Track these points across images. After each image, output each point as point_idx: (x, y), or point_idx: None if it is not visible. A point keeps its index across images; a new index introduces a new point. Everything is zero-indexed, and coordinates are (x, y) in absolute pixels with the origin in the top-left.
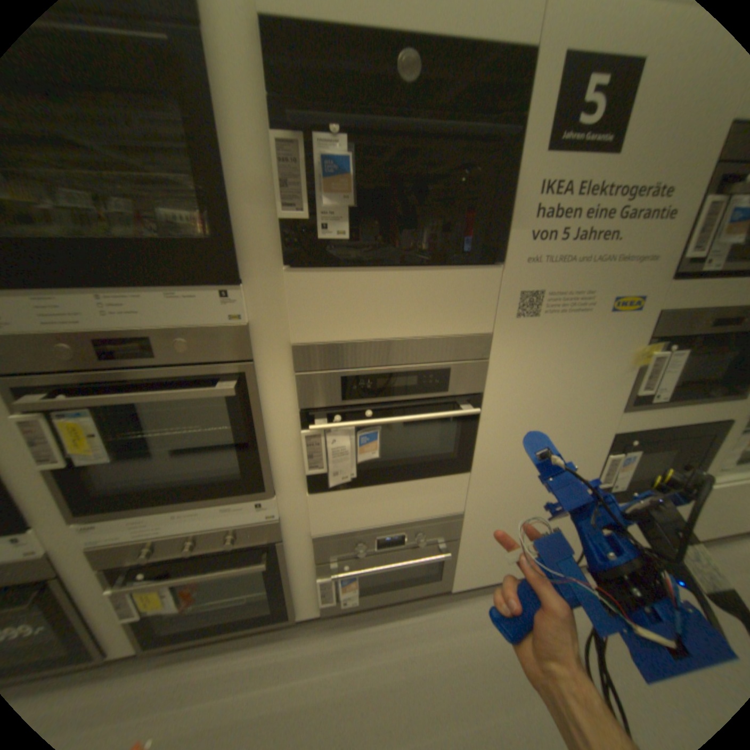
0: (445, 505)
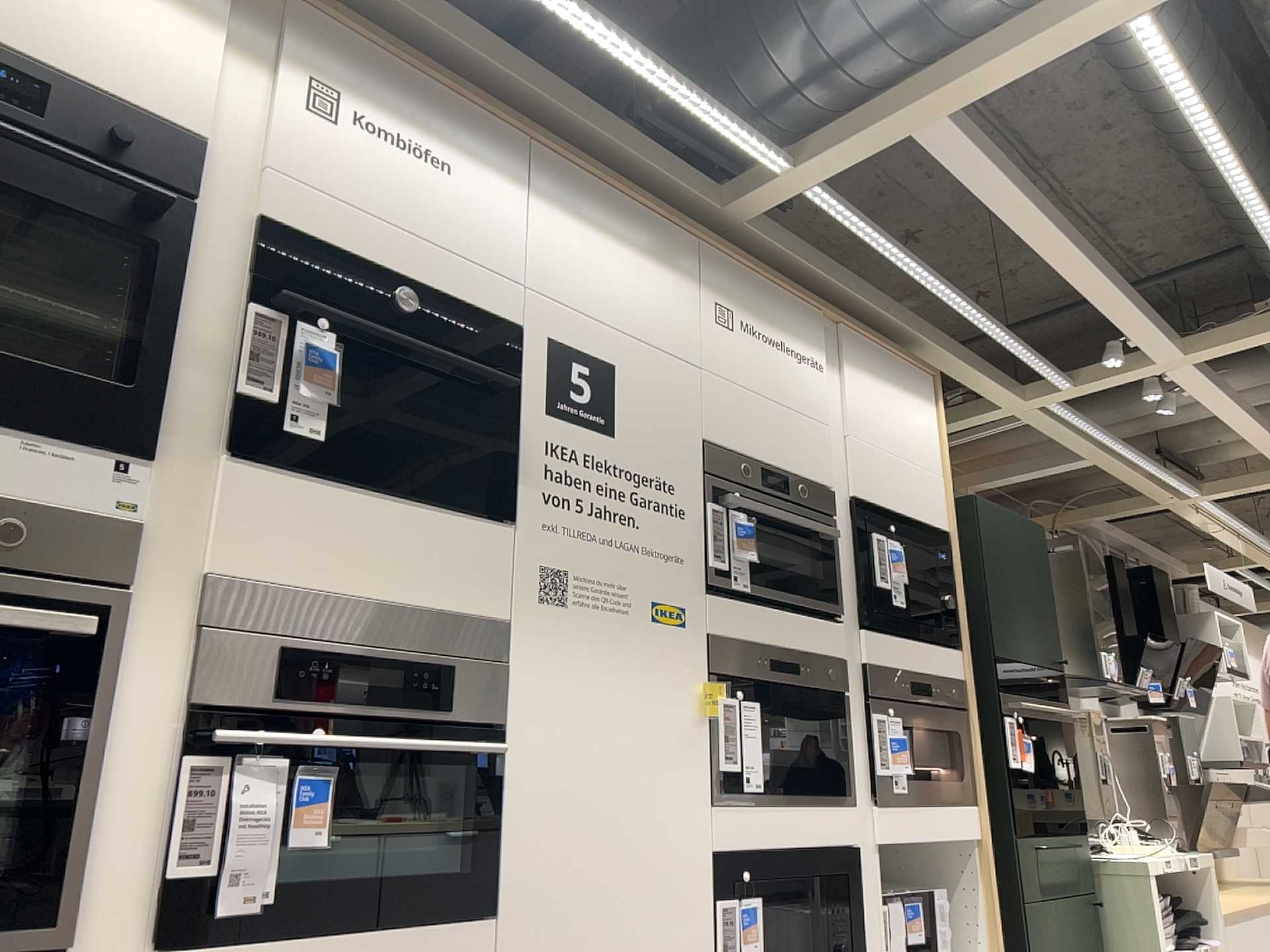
0: None
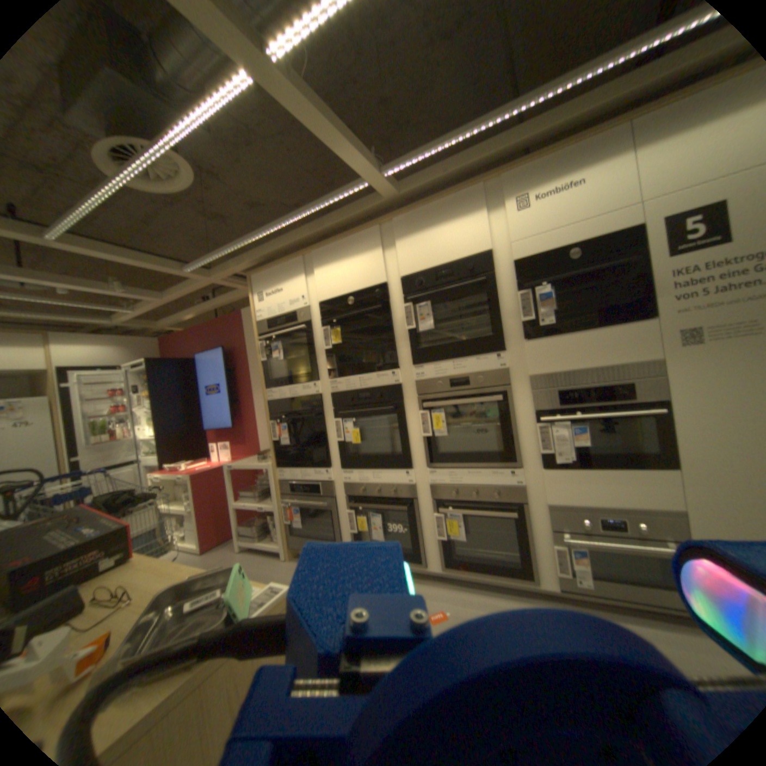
0: (662, 498)
